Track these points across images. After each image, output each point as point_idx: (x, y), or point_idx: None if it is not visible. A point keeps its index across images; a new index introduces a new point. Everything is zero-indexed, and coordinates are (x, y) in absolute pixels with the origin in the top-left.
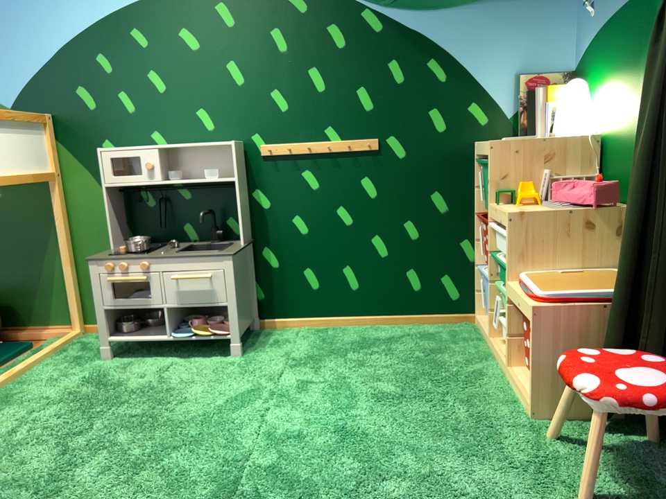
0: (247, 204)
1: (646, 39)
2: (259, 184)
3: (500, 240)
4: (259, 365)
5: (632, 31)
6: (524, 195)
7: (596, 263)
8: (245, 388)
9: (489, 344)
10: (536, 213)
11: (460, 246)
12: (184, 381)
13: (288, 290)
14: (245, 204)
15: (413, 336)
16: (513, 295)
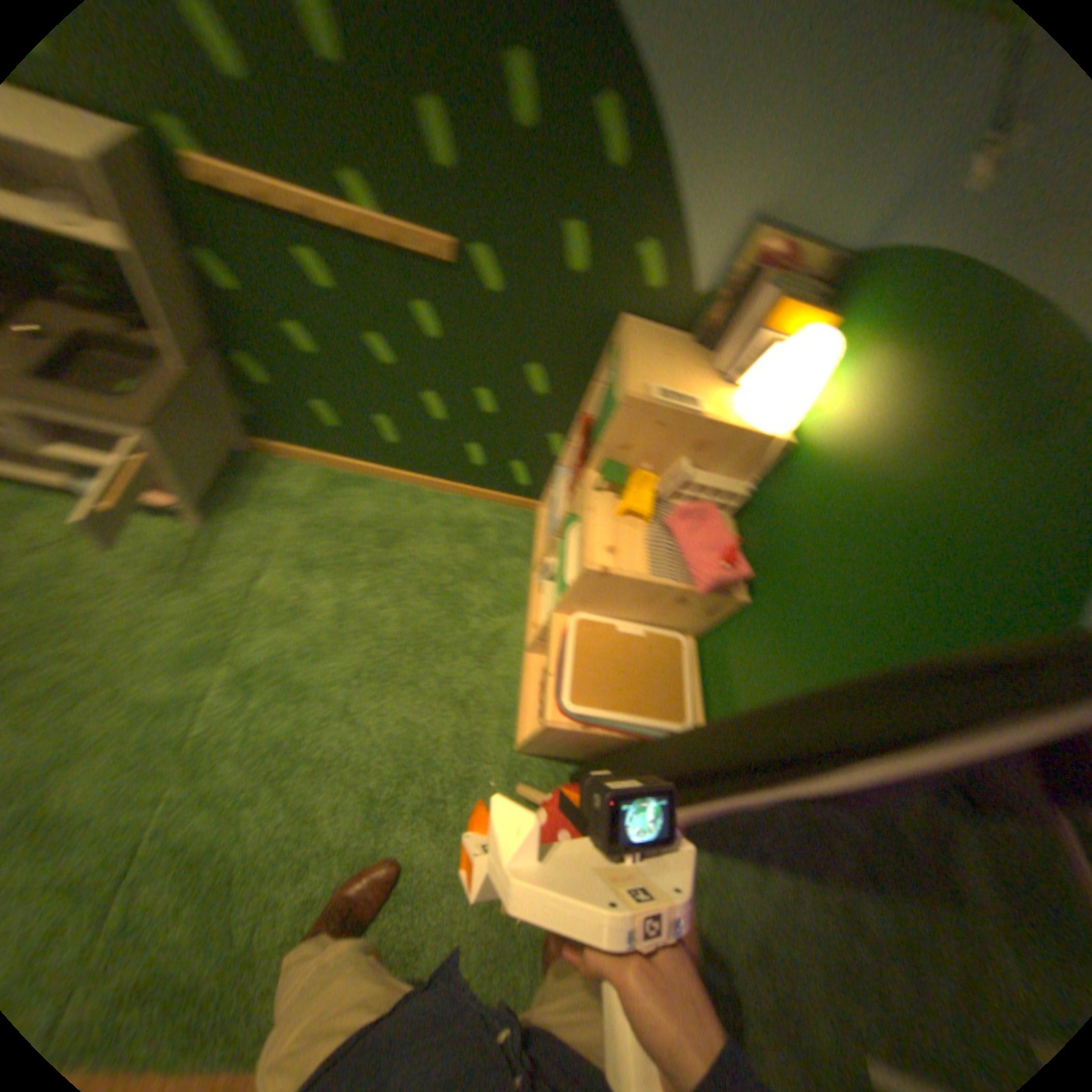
0: (178, 273)
1: (974, 444)
2: (194, 243)
3: (576, 529)
4: (222, 559)
5: (977, 375)
6: (629, 508)
7: (663, 627)
8: (187, 619)
9: (529, 576)
10: (619, 581)
11: (545, 440)
12: (95, 579)
13: (283, 419)
14: (172, 274)
15: (450, 527)
16: (547, 642)
